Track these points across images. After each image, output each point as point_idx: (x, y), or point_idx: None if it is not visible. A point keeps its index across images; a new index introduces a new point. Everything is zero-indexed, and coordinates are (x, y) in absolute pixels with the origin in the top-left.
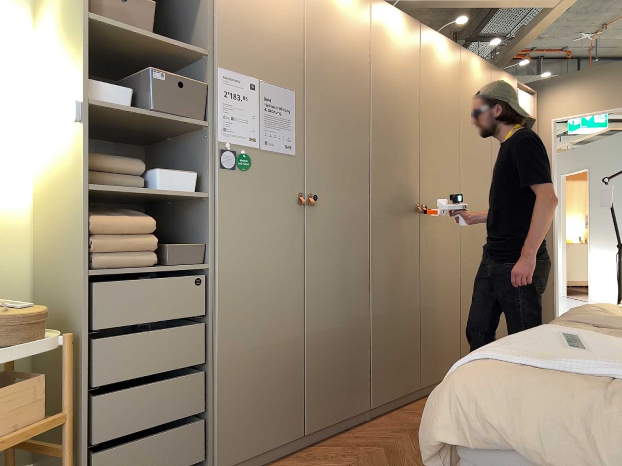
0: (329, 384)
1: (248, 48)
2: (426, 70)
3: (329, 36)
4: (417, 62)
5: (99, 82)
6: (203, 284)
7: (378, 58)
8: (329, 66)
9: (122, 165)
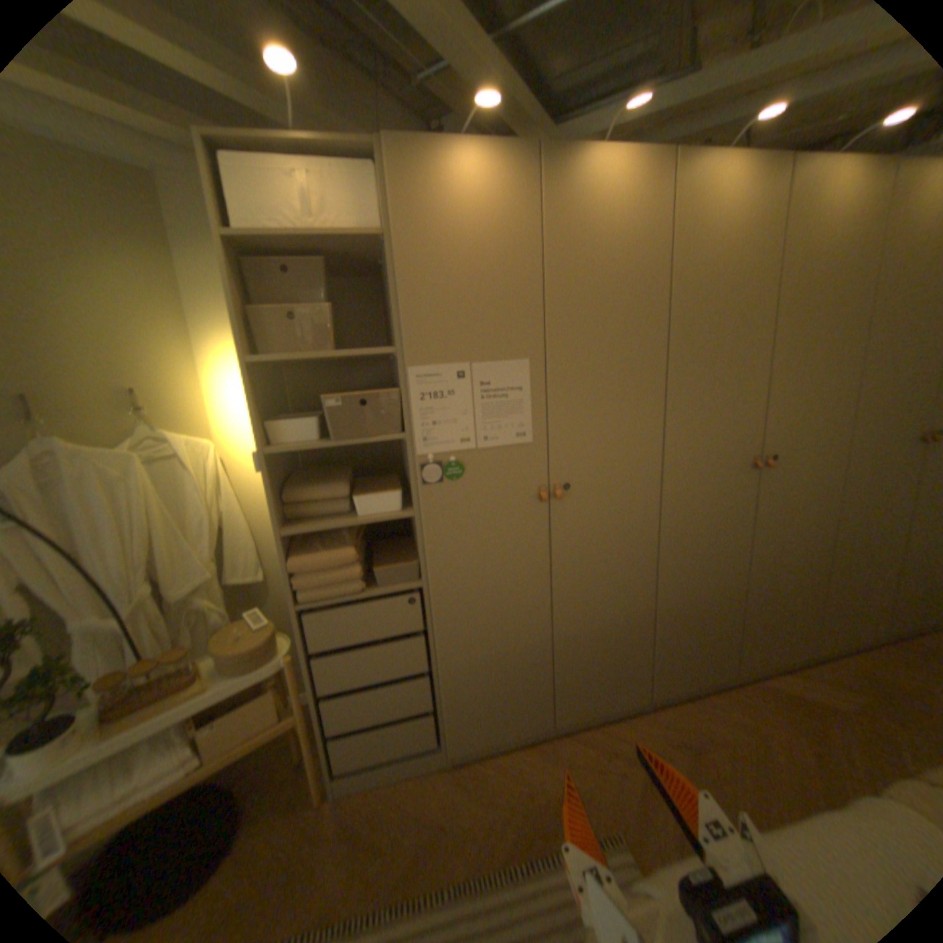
0: (589, 682)
1: (451, 326)
2: (798, 240)
3: (588, 258)
4: (779, 229)
5: (278, 423)
6: (420, 601)
7: (688, 256)
8: (588, 304)
9: (325, 493)
